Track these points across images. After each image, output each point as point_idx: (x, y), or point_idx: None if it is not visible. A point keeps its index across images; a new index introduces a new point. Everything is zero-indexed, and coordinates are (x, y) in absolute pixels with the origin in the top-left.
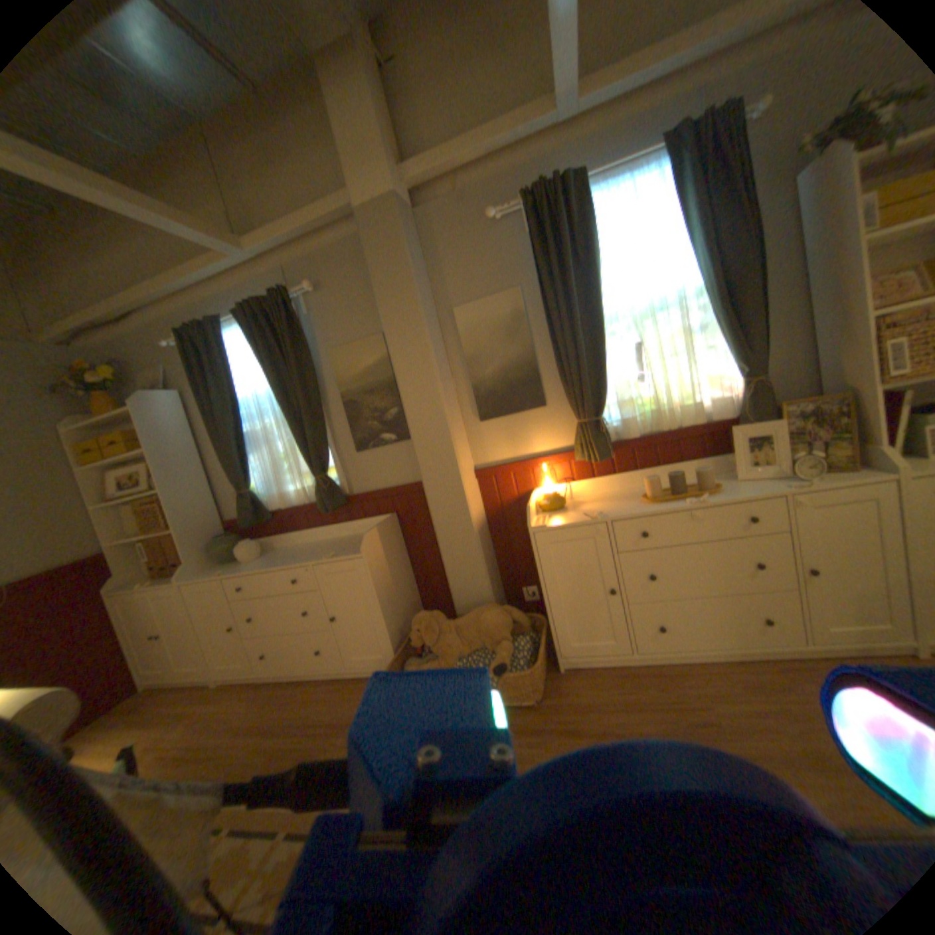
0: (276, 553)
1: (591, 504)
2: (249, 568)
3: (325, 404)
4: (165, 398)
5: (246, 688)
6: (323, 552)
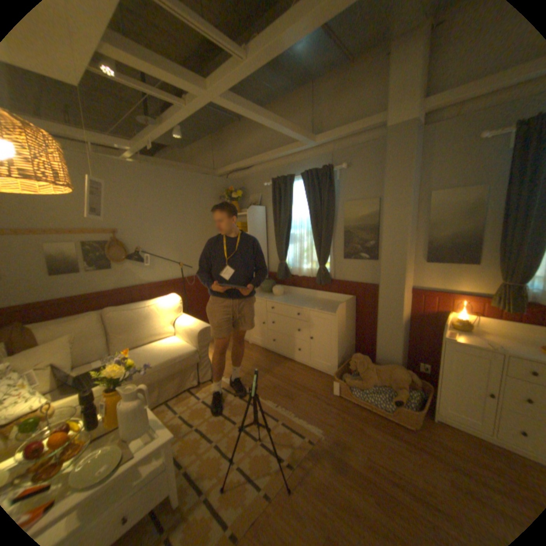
0: (289, 296)
1: (494, 337)
2: (278, 300)
3: (334, 229)
4: (259, 210)
5: (264, 350)
6: (314, 305)
